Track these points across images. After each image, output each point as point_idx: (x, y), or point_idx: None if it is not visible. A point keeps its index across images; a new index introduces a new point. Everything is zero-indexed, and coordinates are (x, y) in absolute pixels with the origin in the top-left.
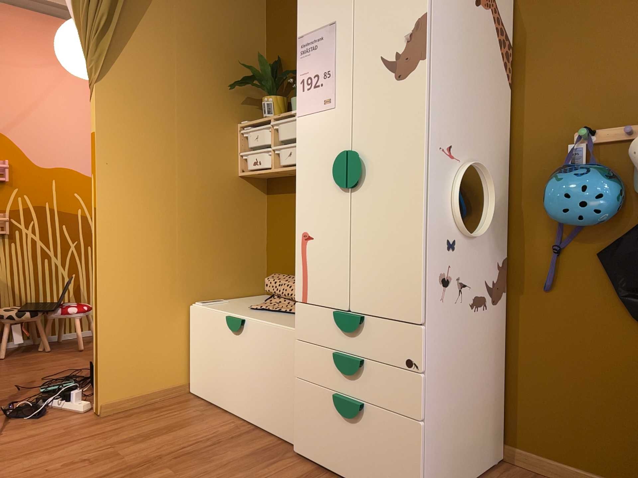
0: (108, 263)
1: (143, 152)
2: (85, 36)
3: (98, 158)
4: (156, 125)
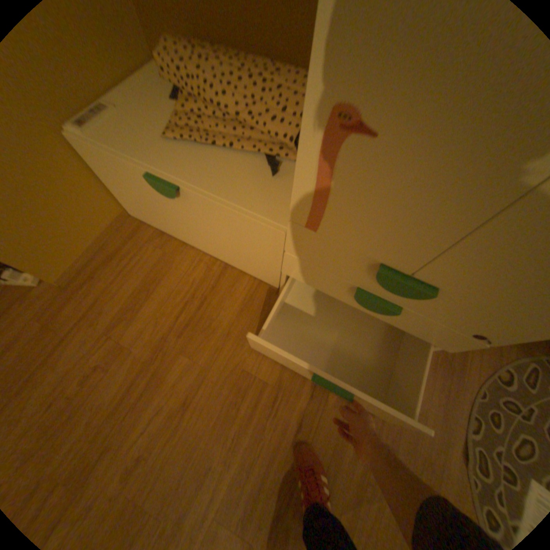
0: None
1: None
2: None
3: None
4: None
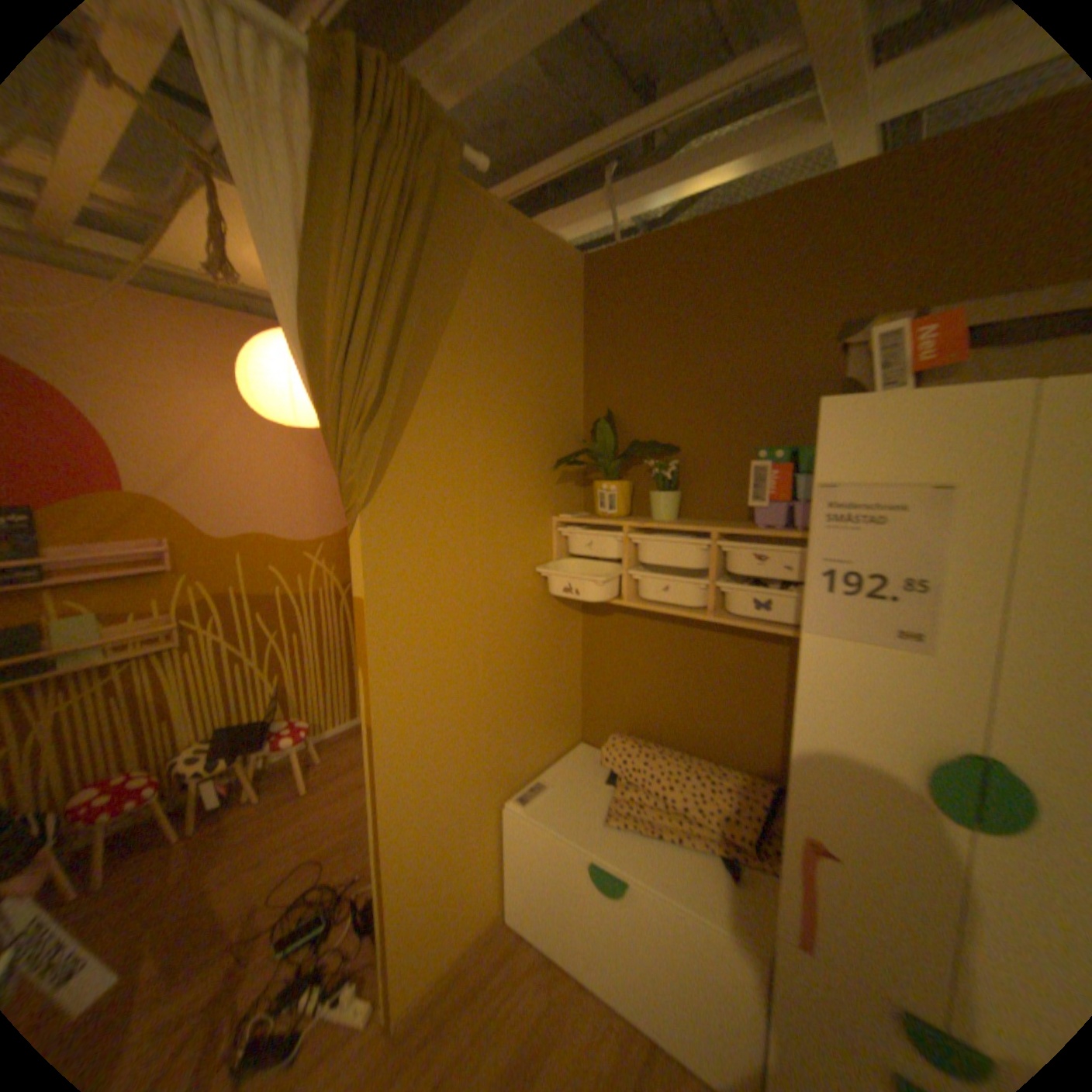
0: (394, 806)
1: (436, 606)
2: (326, 416)
3: (368, 642)
4: (452, 554)
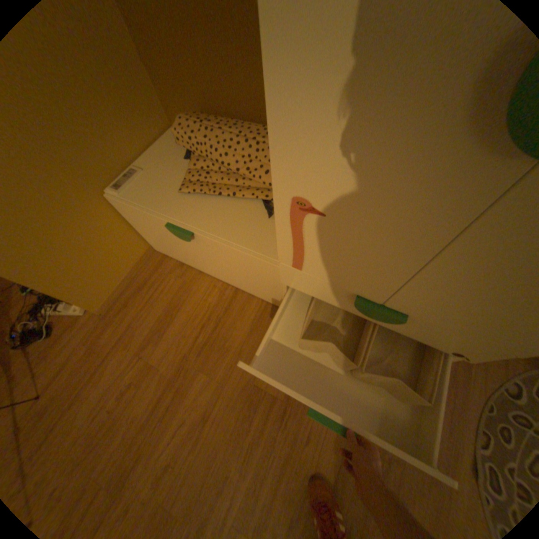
0: None
1: None
2: None
3: None
4: None
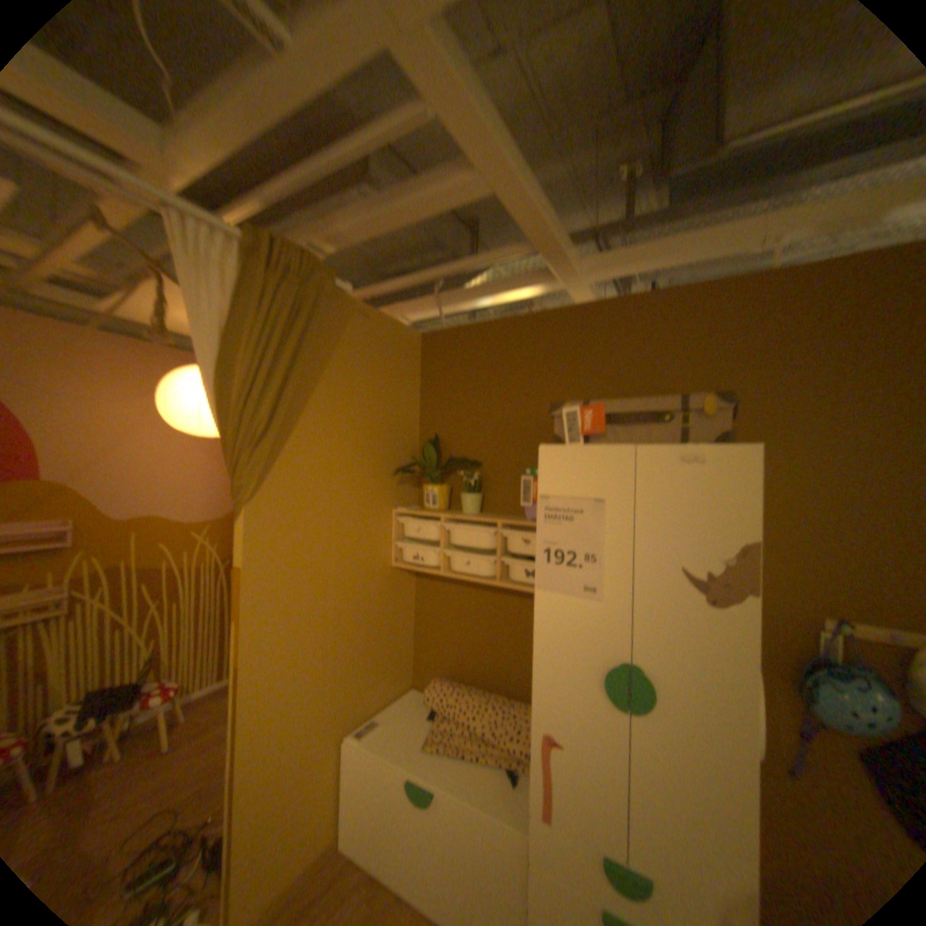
0: (251, 739)
1: (297, 576)
2: (228, 440)
3: (242, 603)
4: (313, 537)
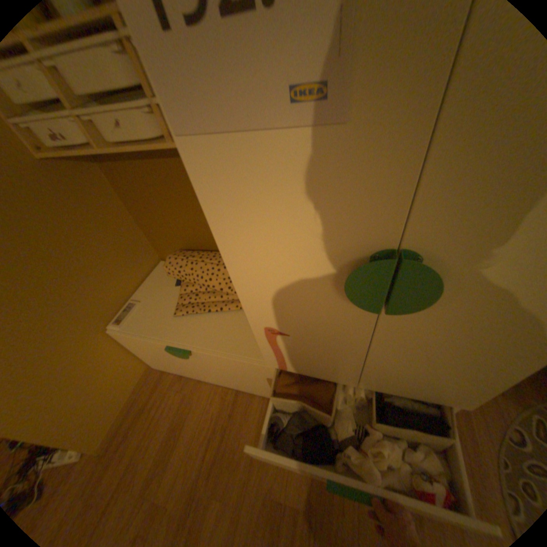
0: None
1: None
2: None
3: None
4: None
